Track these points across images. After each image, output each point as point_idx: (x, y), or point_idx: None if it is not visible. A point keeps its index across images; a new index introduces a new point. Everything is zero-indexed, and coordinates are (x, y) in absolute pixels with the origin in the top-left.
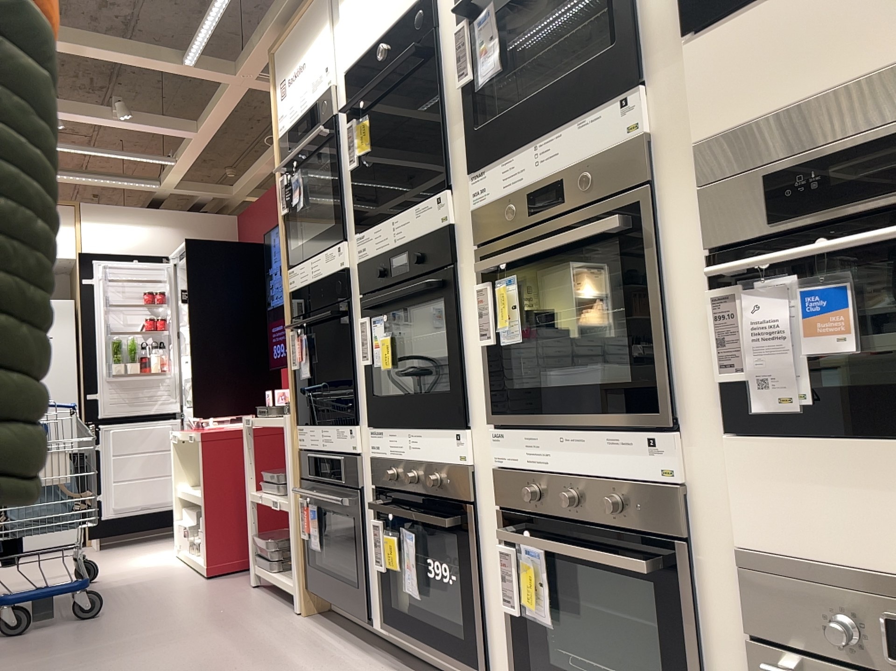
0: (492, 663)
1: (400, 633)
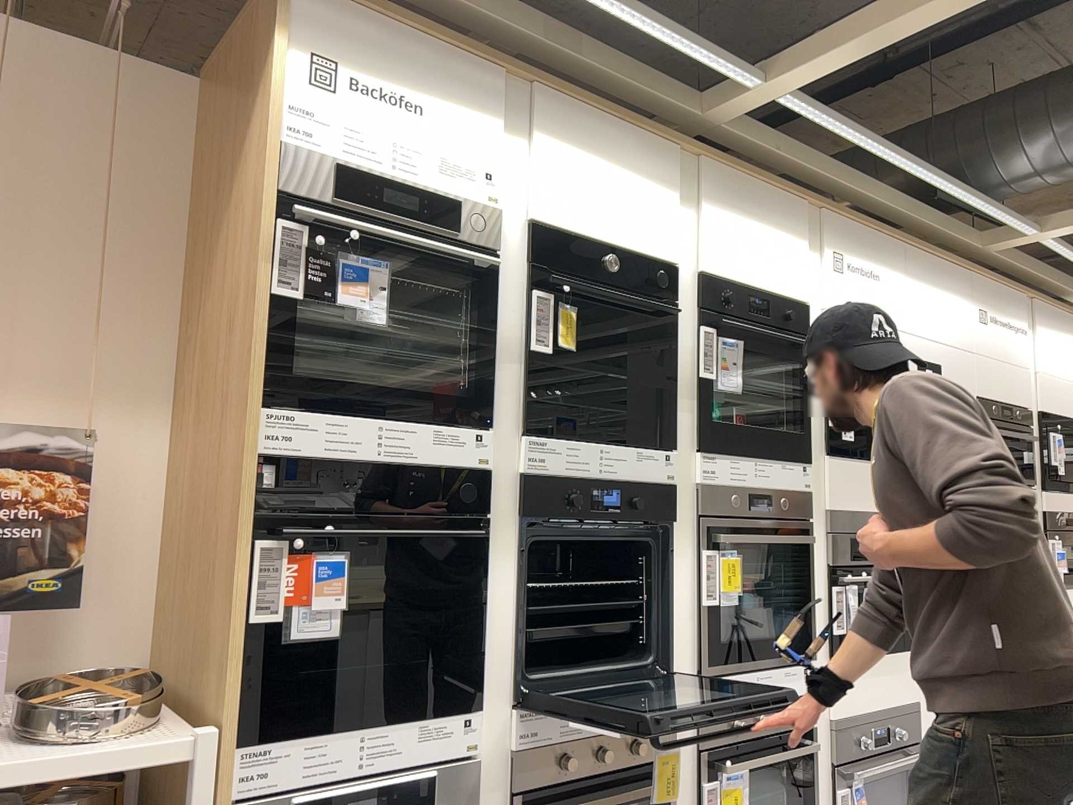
0: None
1: None
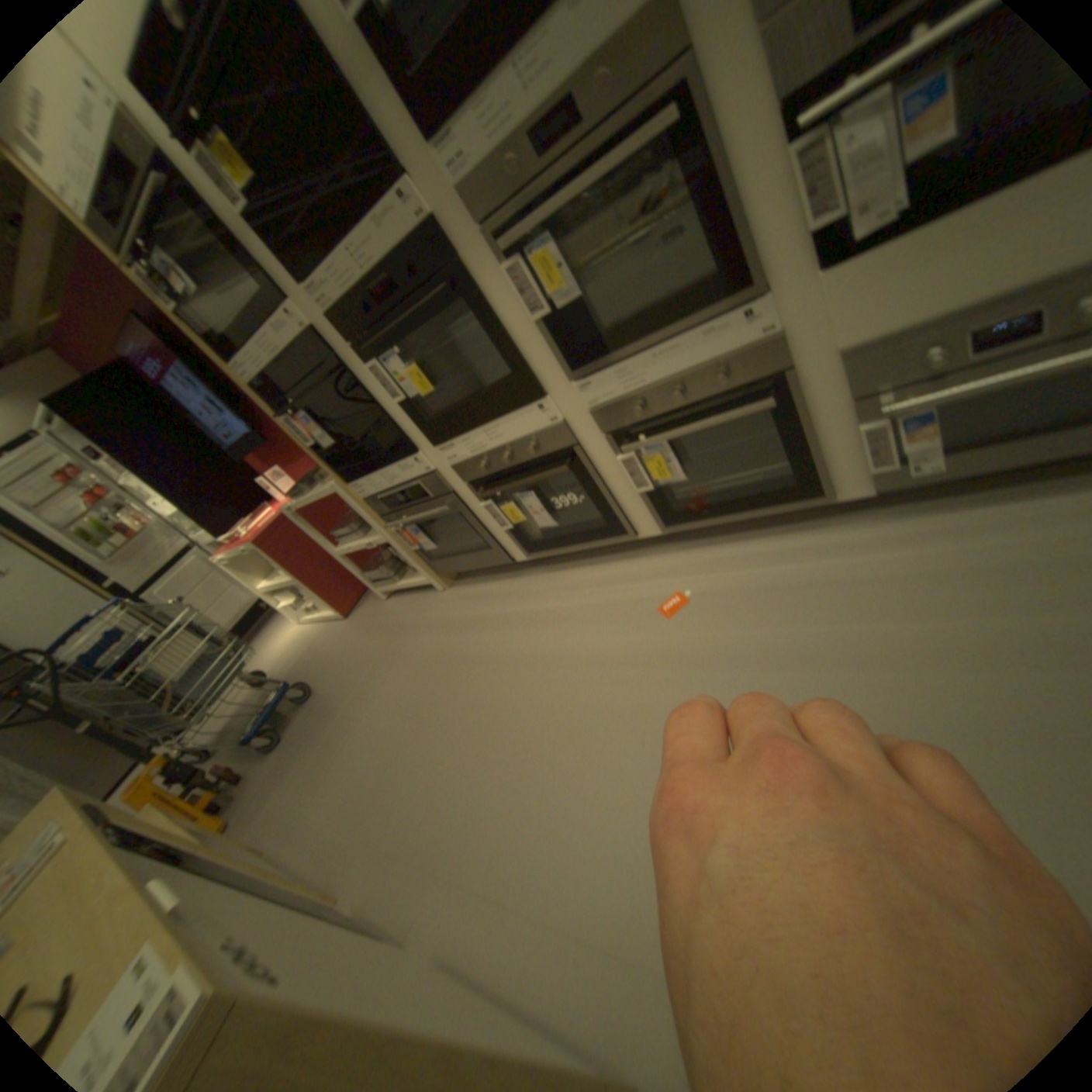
0: (632, 523)
1: (546, 550)
